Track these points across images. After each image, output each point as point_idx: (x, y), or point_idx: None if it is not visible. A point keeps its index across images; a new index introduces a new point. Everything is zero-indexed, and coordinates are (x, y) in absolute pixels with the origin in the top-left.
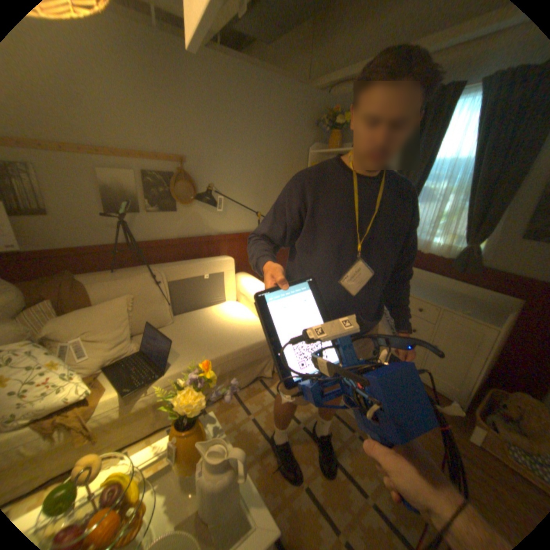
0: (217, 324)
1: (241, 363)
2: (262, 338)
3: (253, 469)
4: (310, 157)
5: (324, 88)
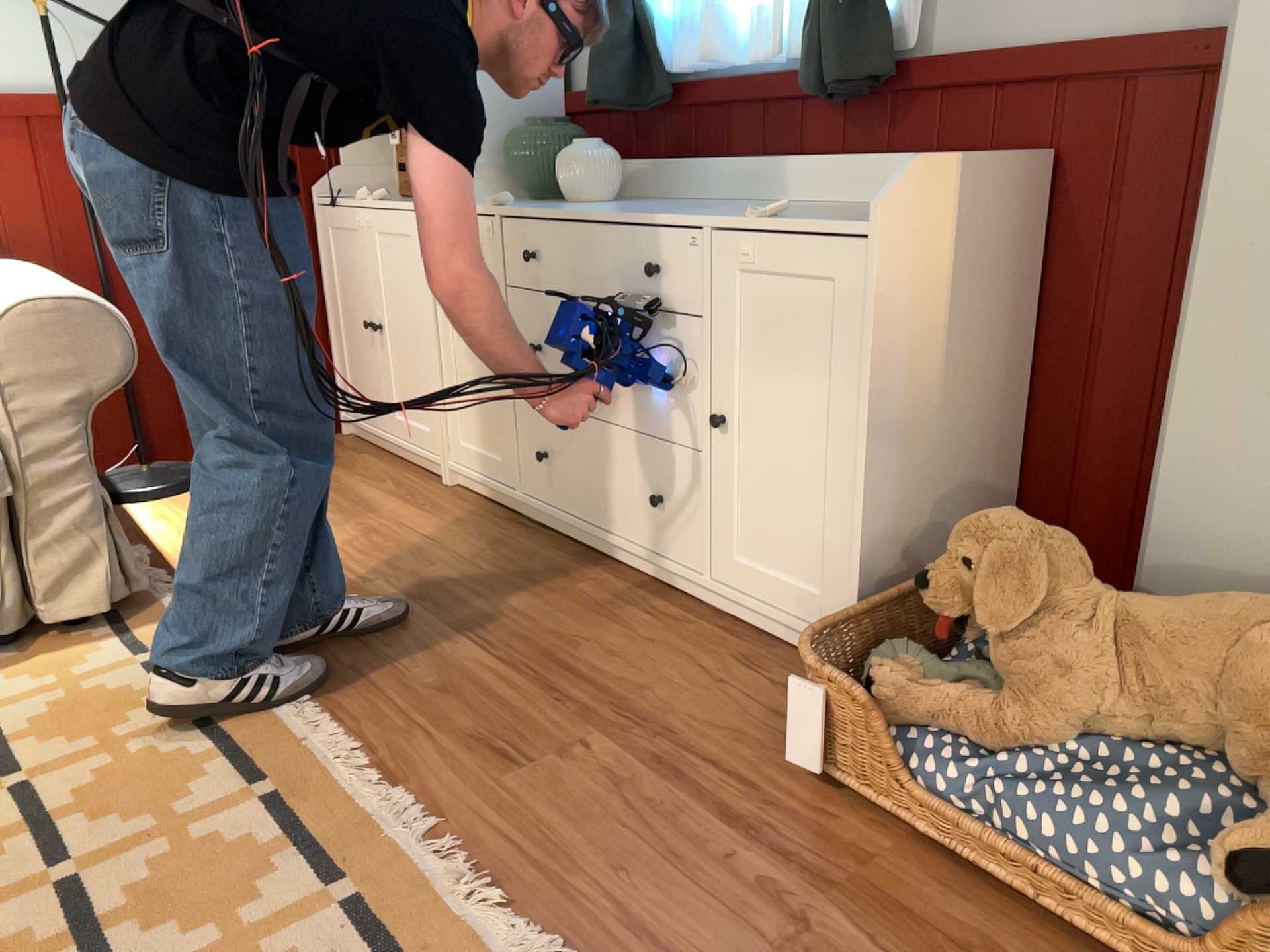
0: None
1: None
2: None
3: None
4: None
5: None
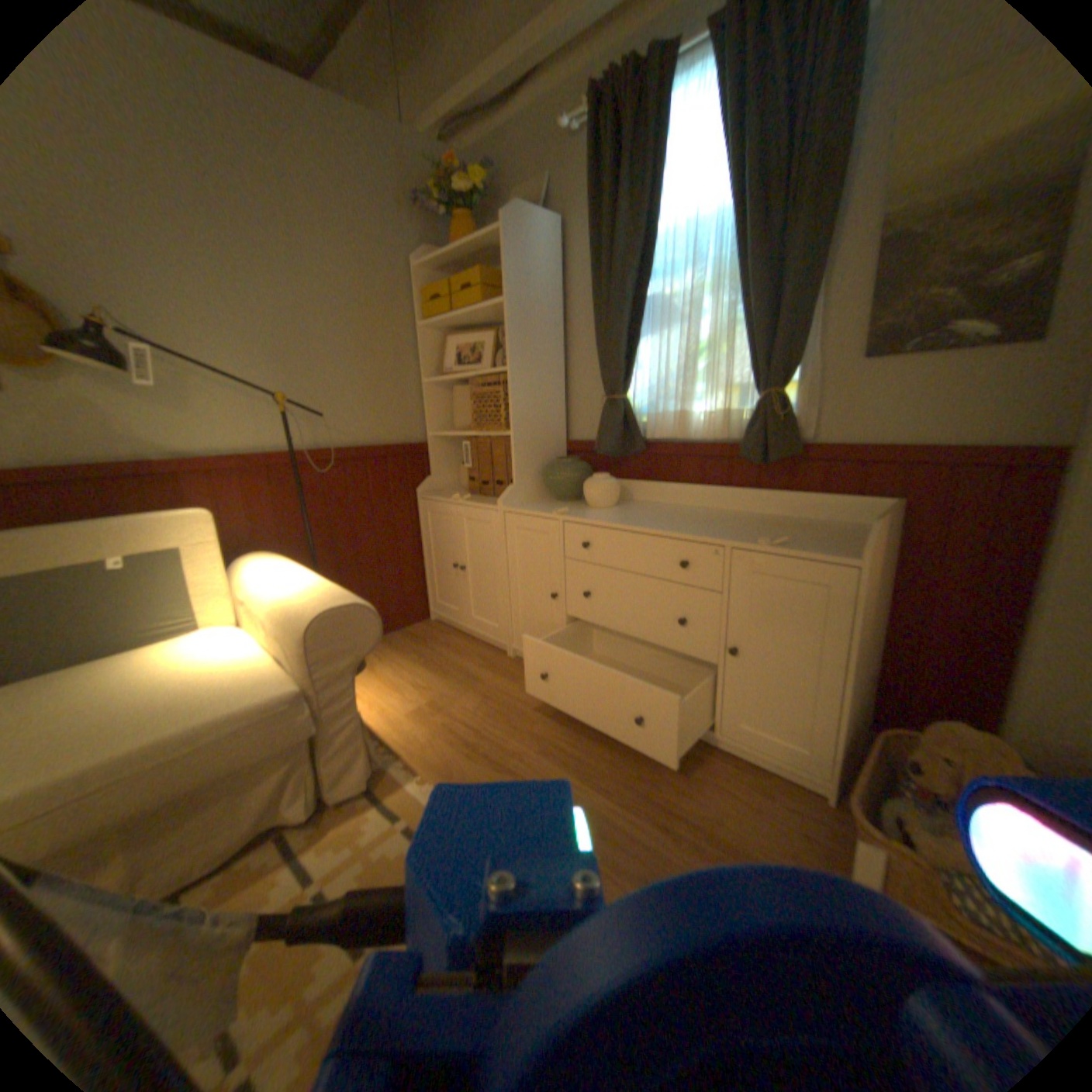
0: (114, 688)
1: (155, 791)
2: (241, 702)
3: None
4: (415, 274)
5: (433, 139)
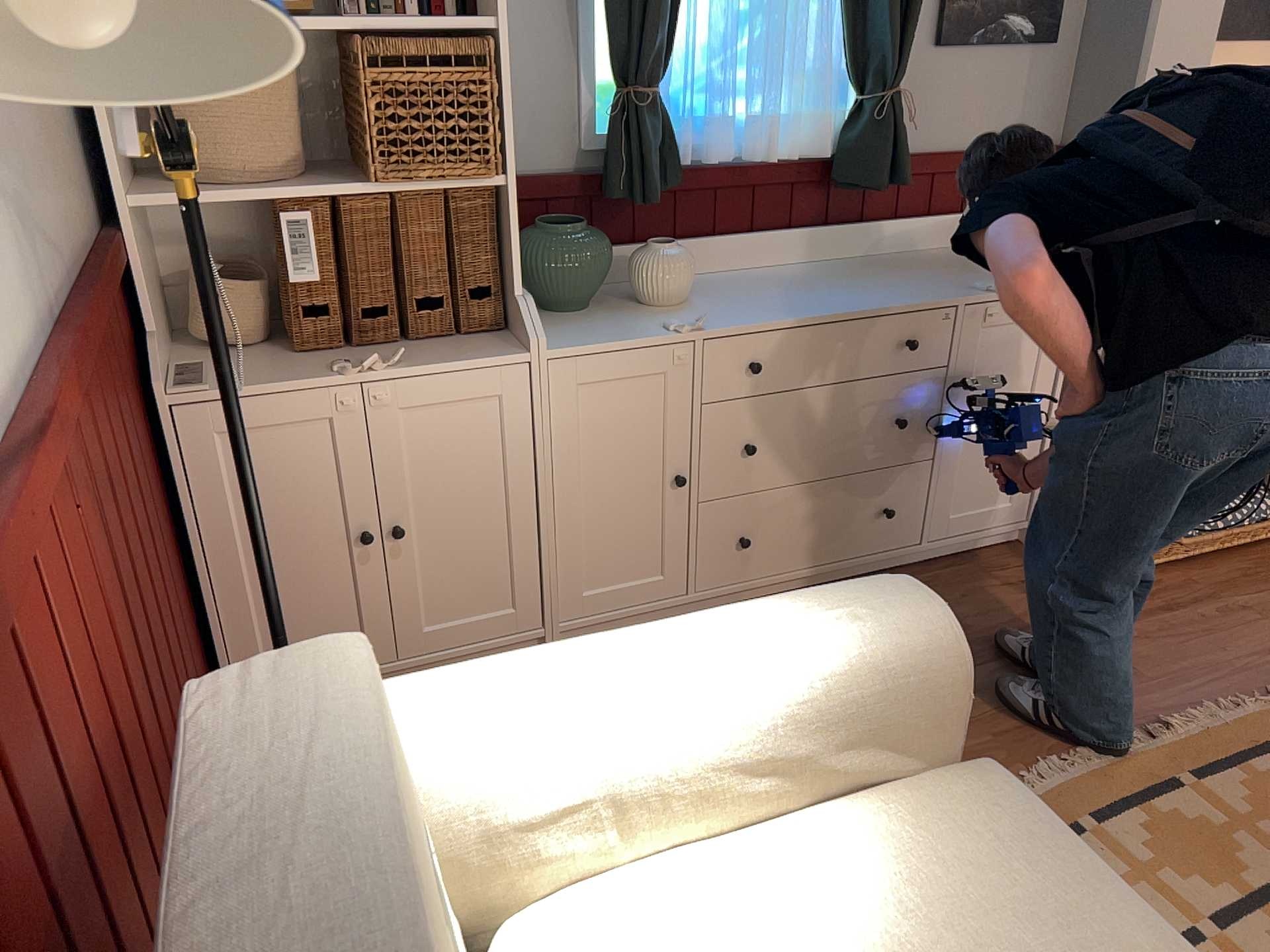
0: None
1: None
2: (1040, 831)
3: None
4: None
5: None
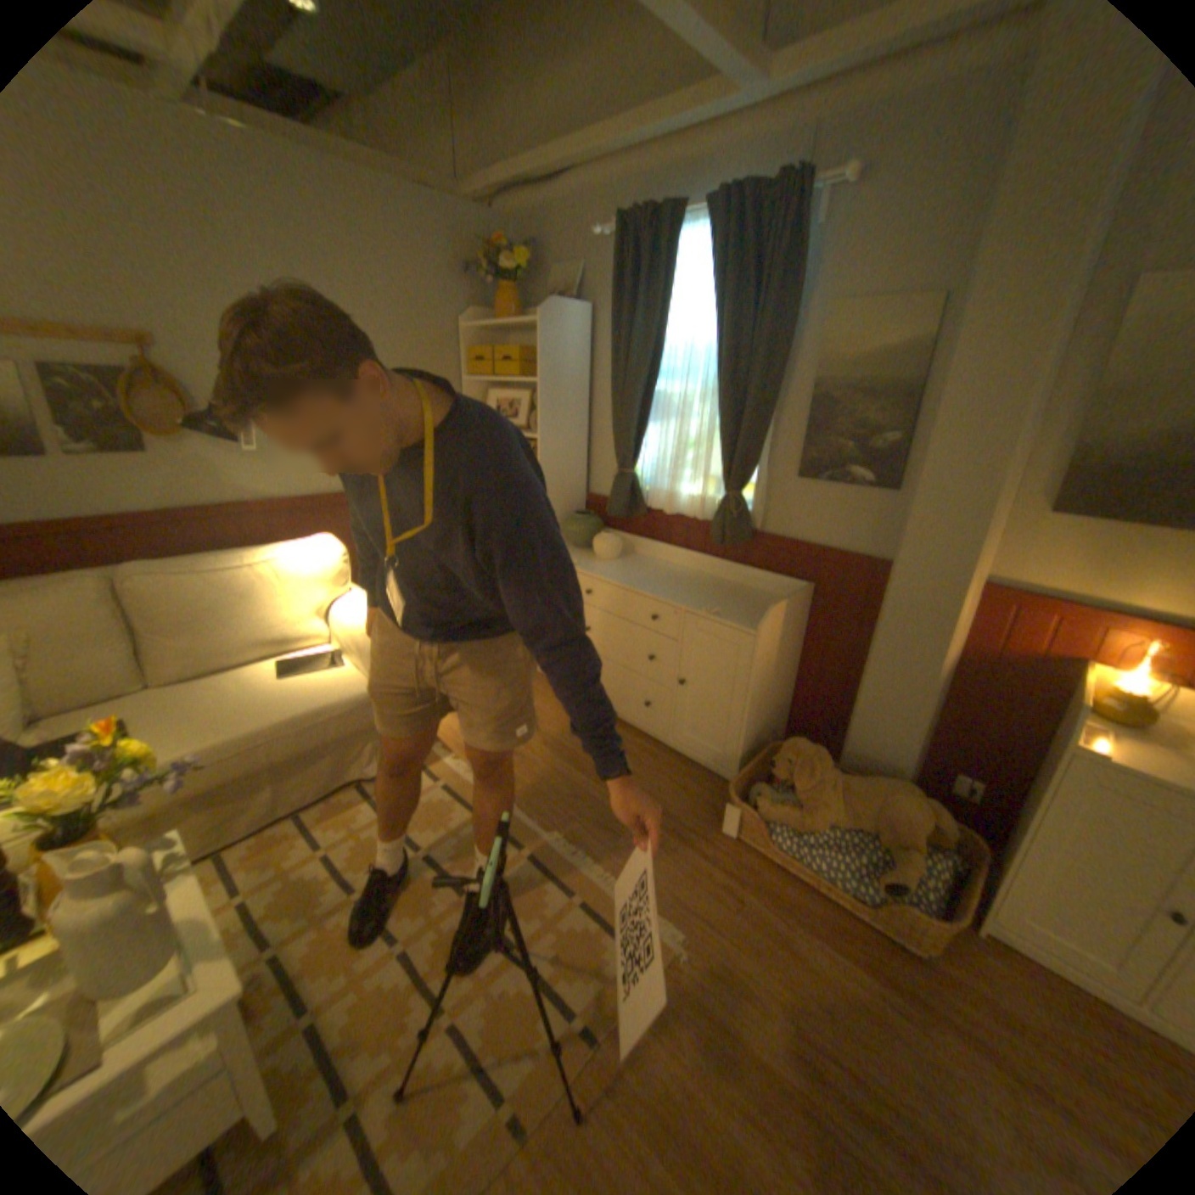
0: (247, 683)
1: (291, 751)
2: (339, 699)
3: (300, 943)
4: (462, 336)
5: (482, 197)
